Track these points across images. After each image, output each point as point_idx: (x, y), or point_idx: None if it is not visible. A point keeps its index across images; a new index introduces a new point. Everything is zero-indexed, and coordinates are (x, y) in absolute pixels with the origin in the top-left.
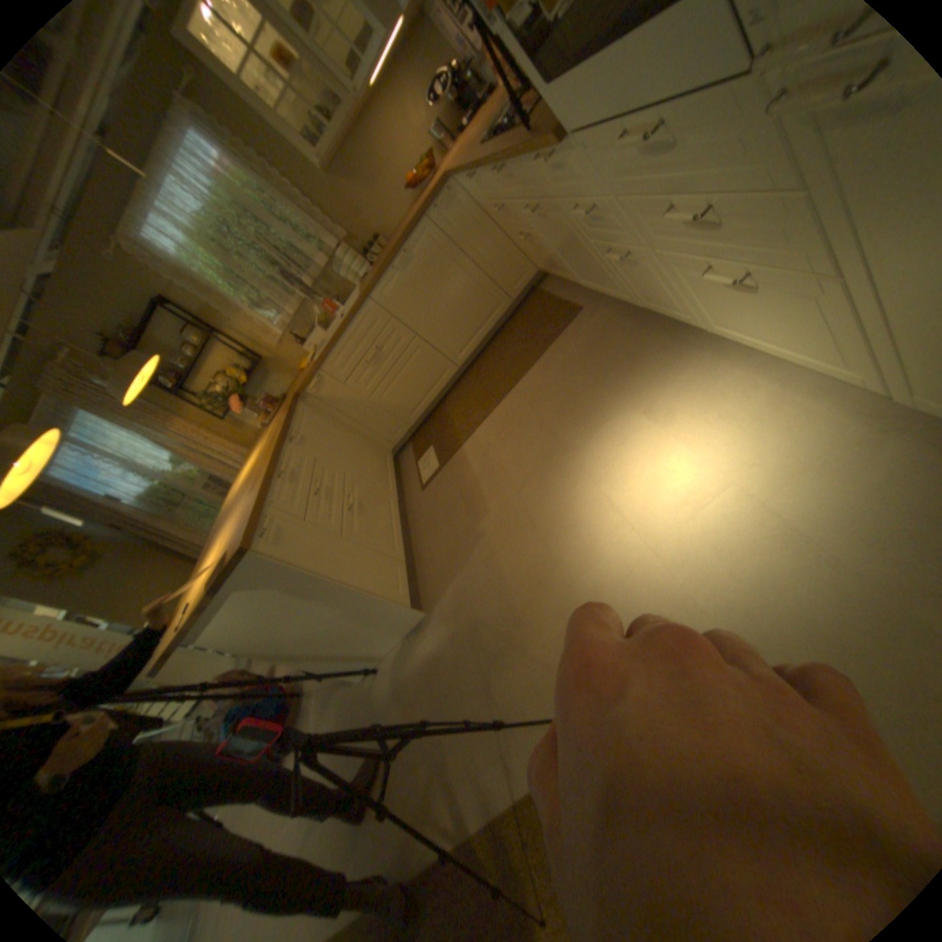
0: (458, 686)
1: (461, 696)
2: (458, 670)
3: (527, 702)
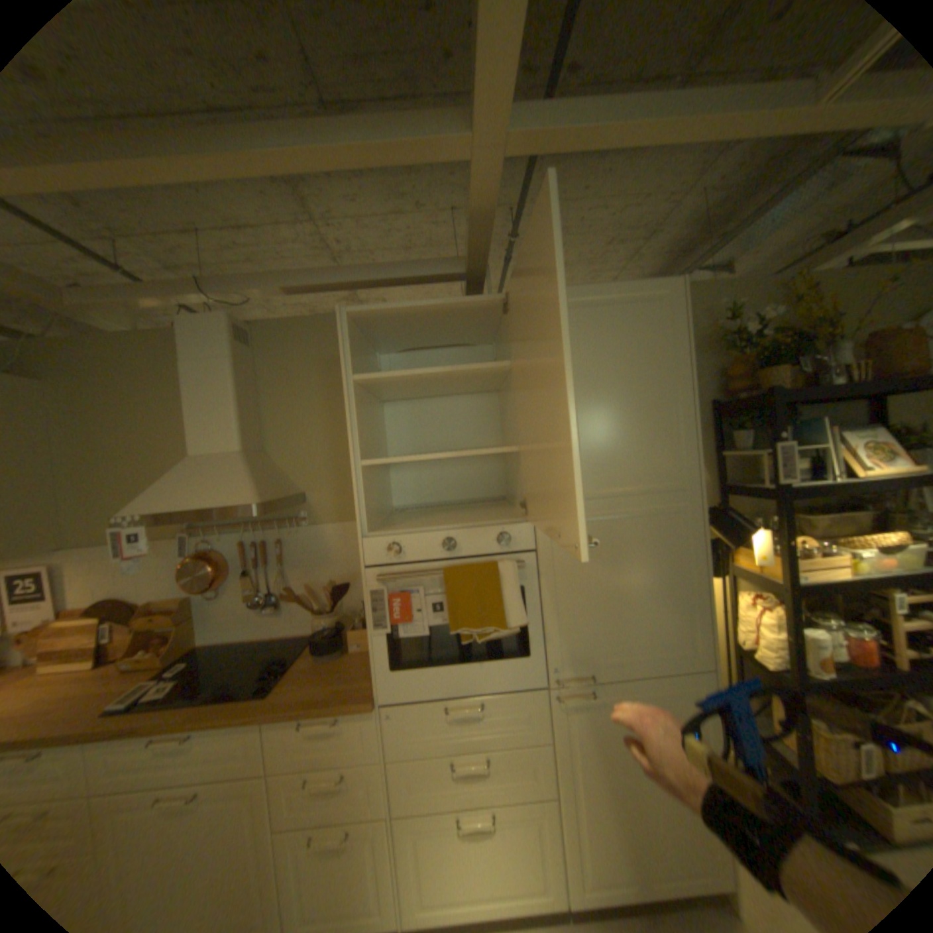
0: None
1: None
2: None
3: None
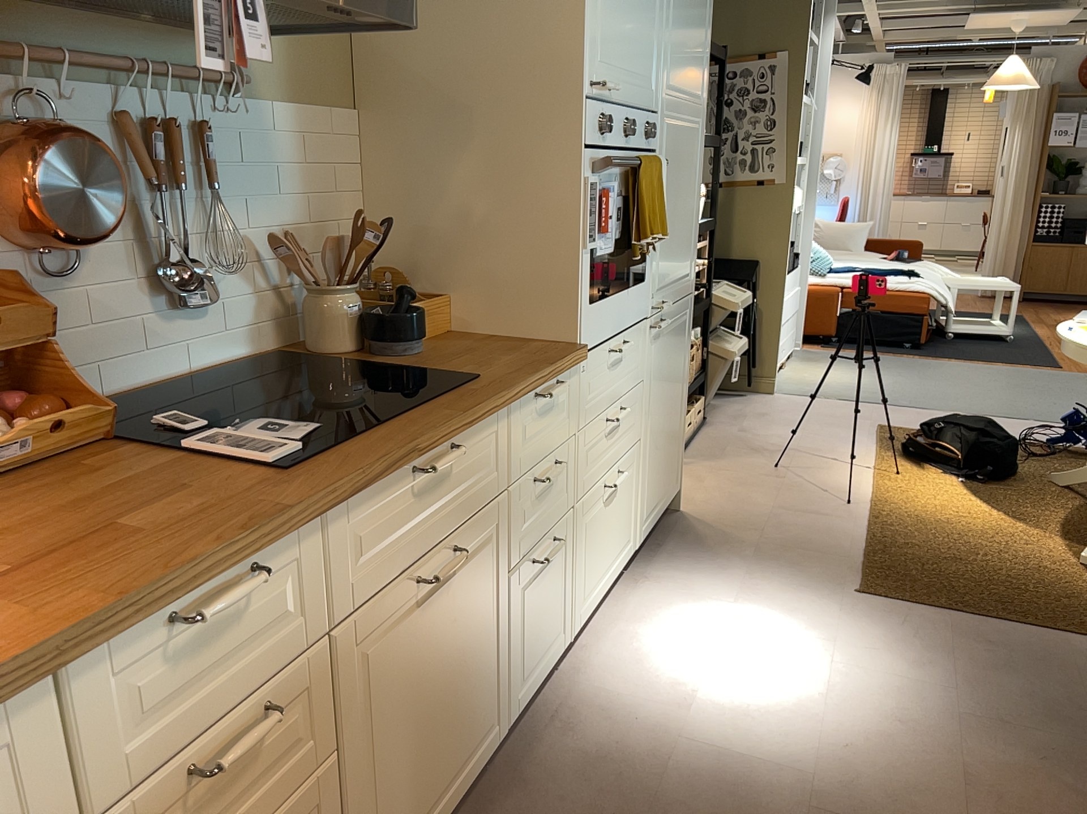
0: None
1: None
2: None
3: None
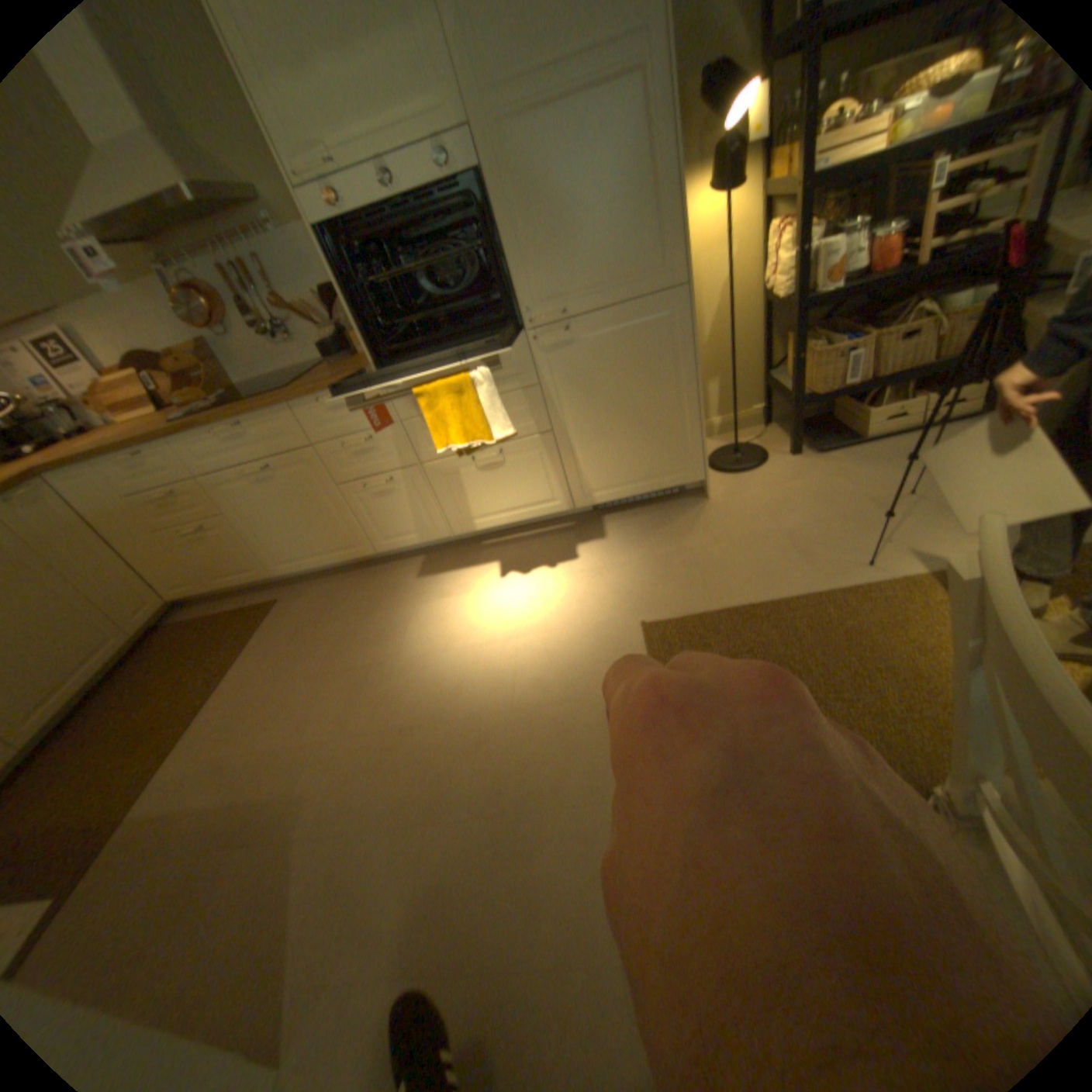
0: (491, 983)
1: (513, 976)
2: (466, 973)
3: (592, 816)
